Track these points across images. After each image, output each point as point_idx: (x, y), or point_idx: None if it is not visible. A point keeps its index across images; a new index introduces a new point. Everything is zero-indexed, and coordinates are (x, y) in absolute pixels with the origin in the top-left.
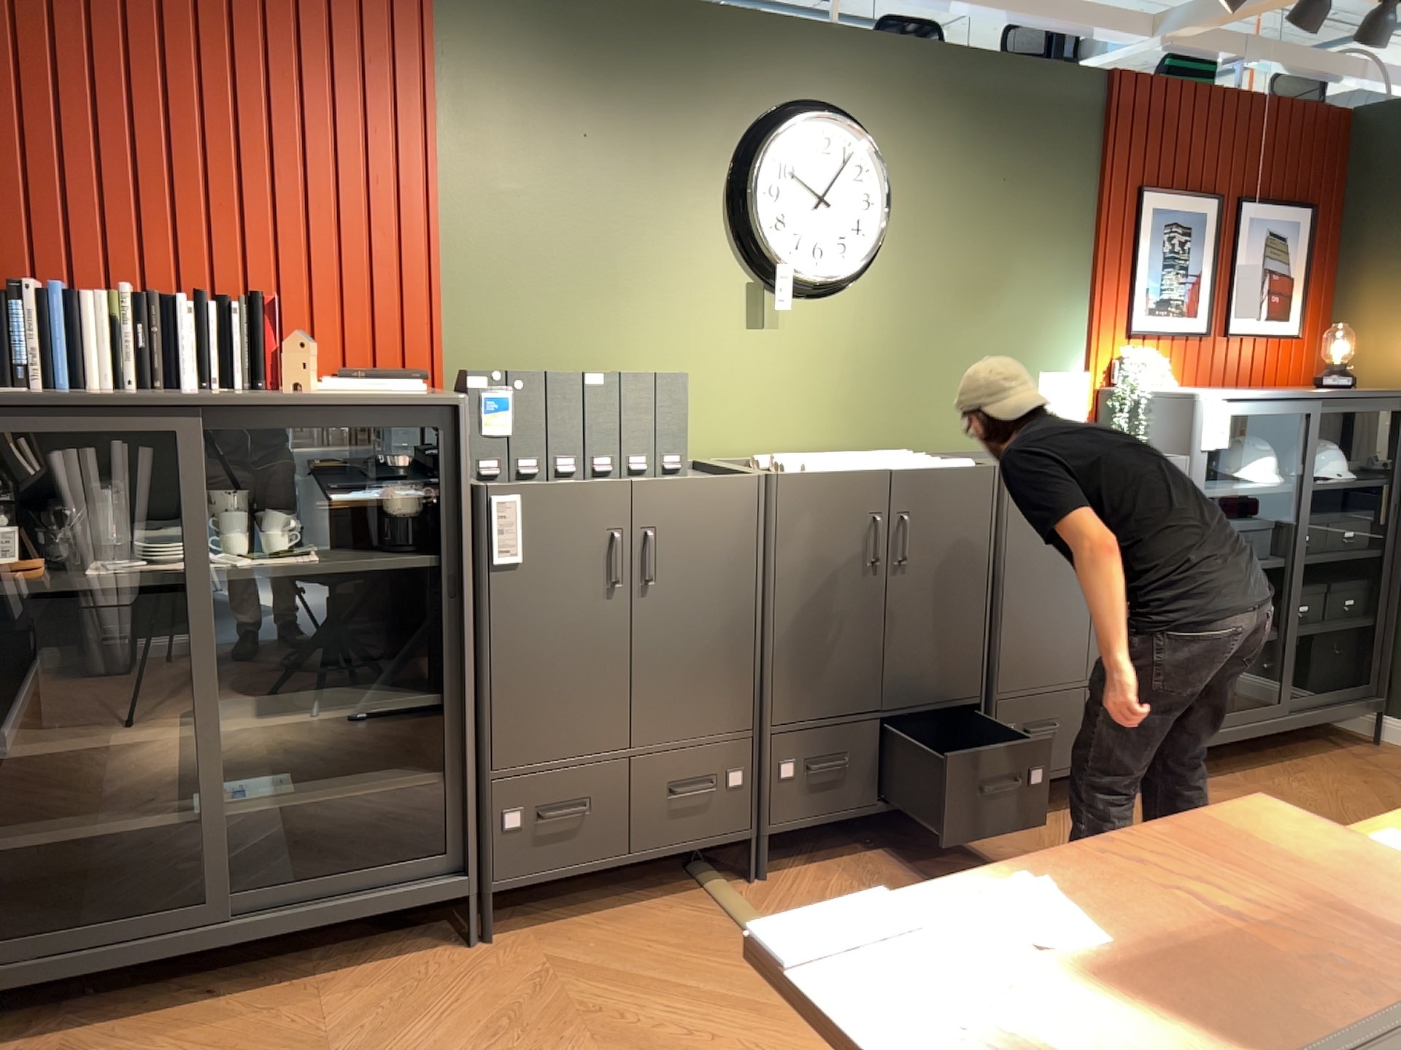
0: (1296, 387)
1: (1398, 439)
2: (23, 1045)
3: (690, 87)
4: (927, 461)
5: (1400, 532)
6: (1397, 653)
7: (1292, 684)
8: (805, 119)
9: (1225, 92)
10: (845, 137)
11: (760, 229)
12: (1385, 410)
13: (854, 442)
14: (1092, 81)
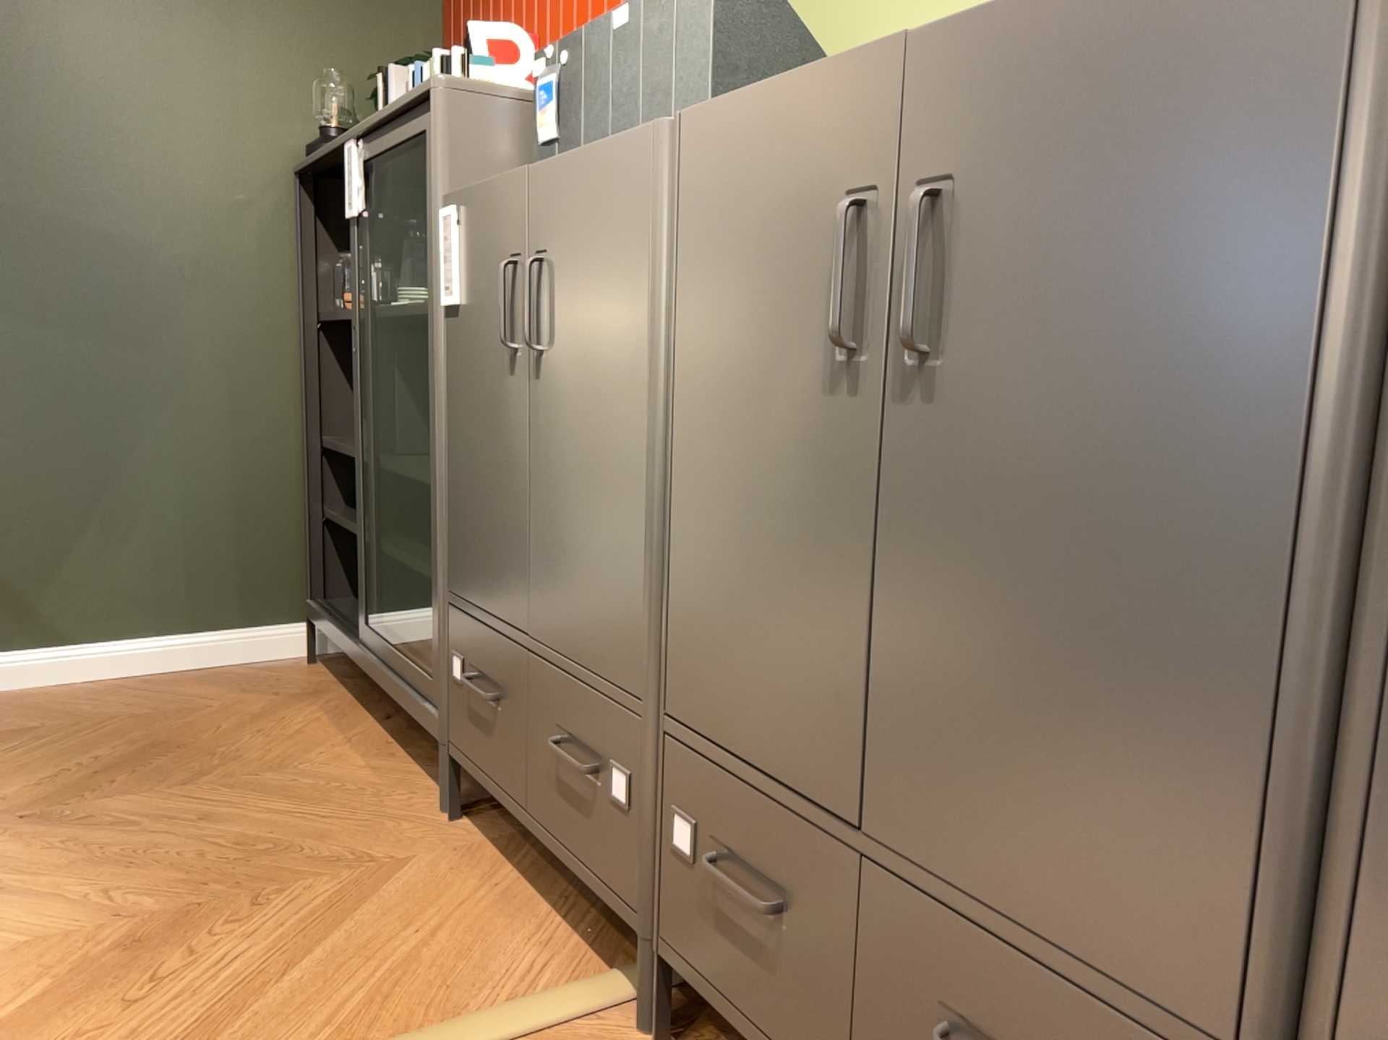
0: None
1: None
2: (329, 682)
3: None
4: None
5: None
6: None
7: None
8: None
9: None
10: None
11: None
12: None
13: None
14: None
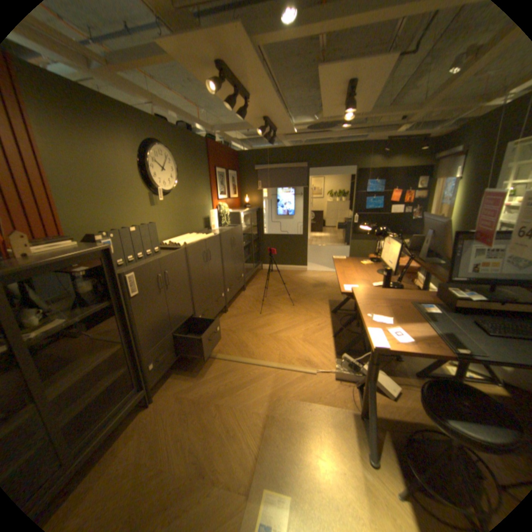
0: (239, 207)
1: (258, 216)
2: None
3: (121, 130)
4: (206, 236)
5: (260, 232)
6: (262, 254)
7: (254, 264)
8: (156, 144)
9: (223, 145)
10: (165, 150)
11: (152, 177)
12: (257, 211)
13: (179, 233)
14: (204, 140)
